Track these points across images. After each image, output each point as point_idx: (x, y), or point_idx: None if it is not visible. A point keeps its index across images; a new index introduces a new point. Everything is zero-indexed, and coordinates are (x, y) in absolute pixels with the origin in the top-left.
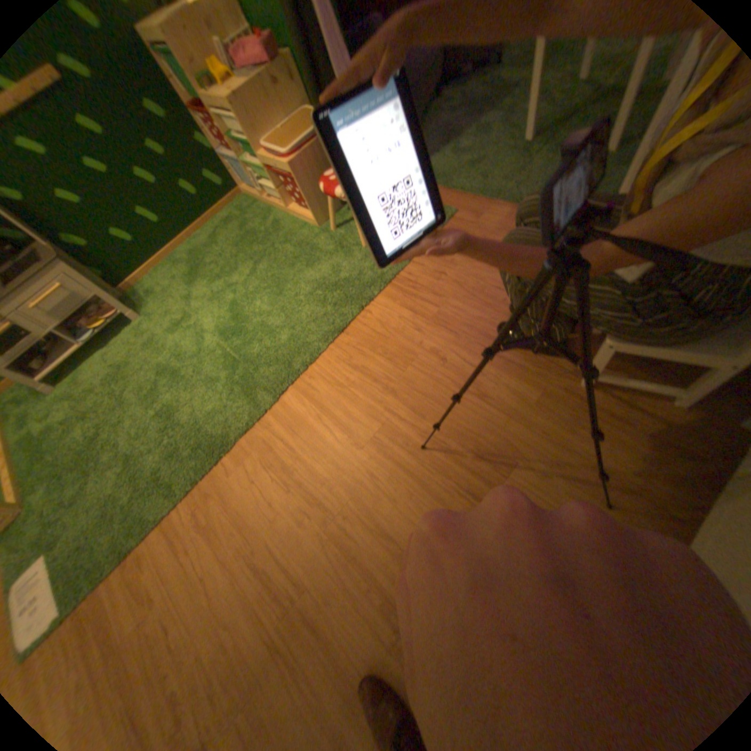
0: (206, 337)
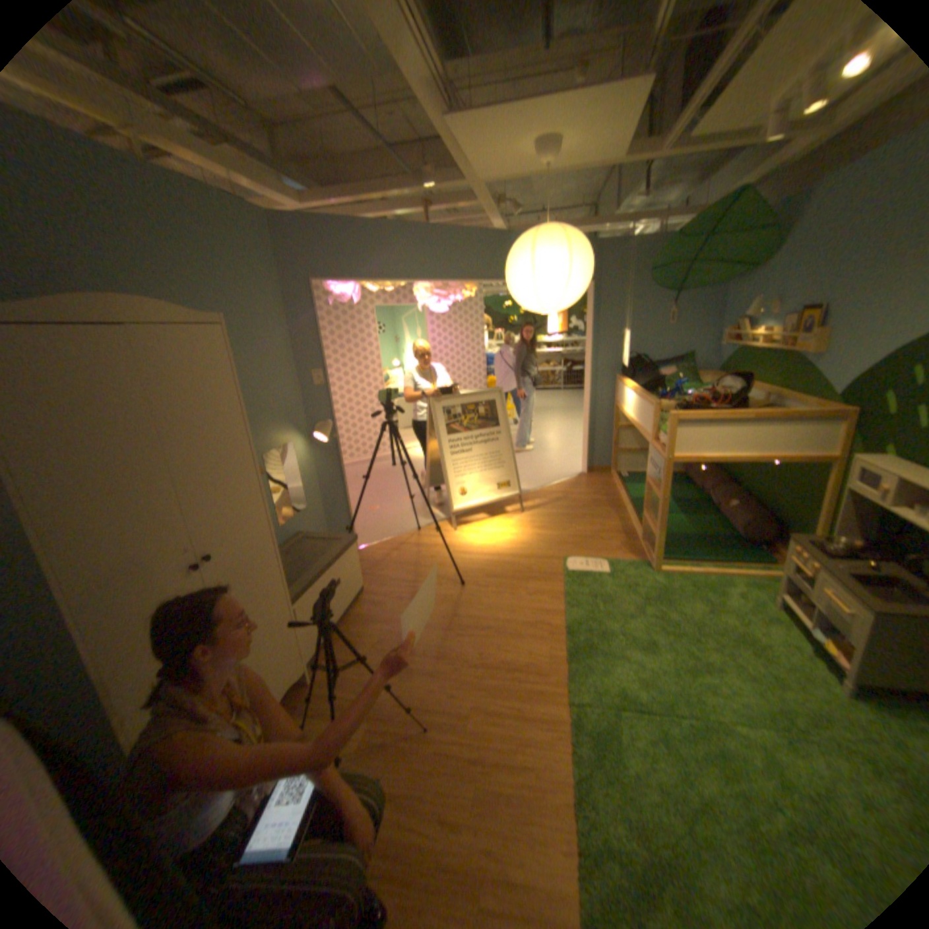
0: (719, 722)
